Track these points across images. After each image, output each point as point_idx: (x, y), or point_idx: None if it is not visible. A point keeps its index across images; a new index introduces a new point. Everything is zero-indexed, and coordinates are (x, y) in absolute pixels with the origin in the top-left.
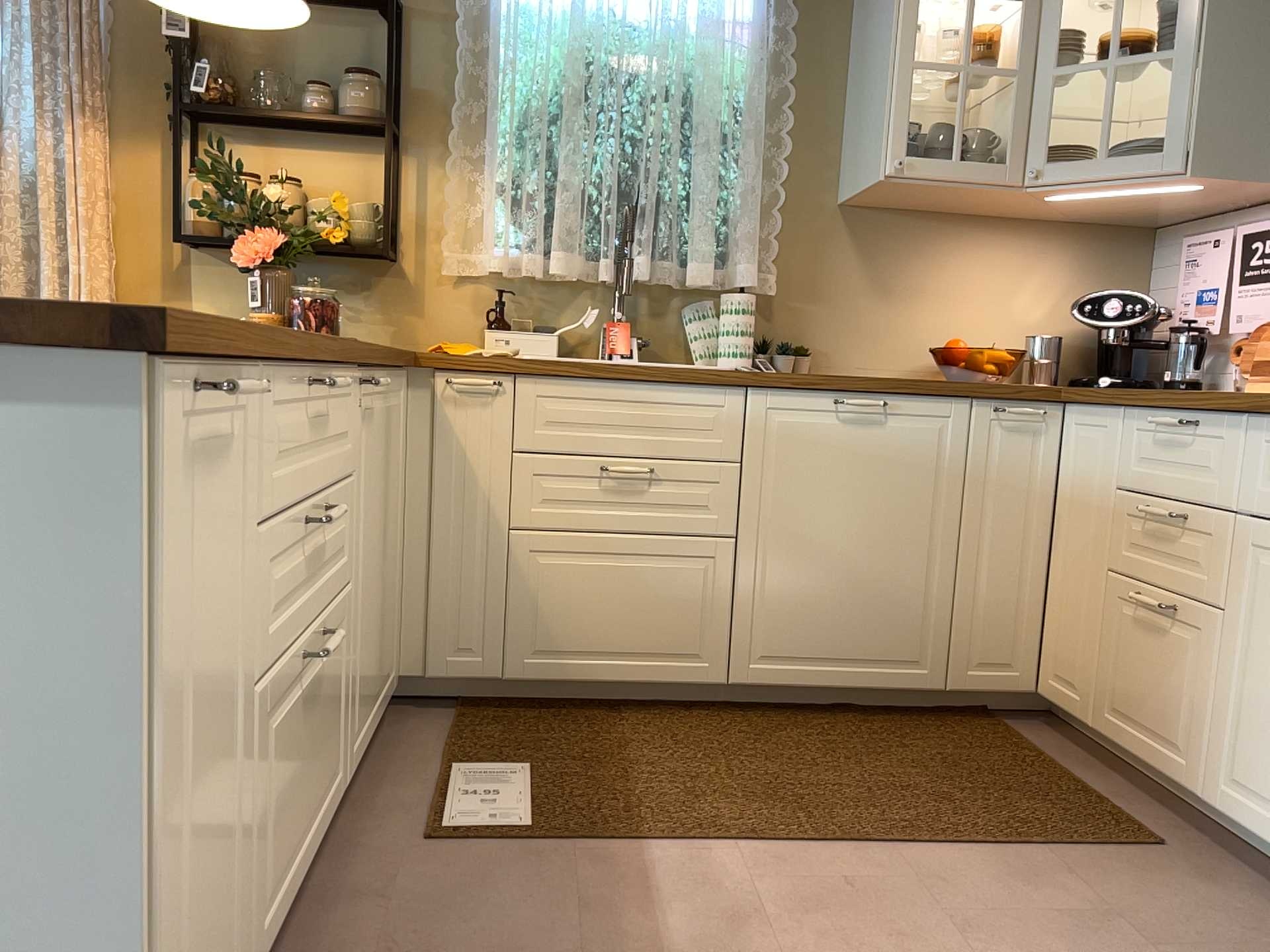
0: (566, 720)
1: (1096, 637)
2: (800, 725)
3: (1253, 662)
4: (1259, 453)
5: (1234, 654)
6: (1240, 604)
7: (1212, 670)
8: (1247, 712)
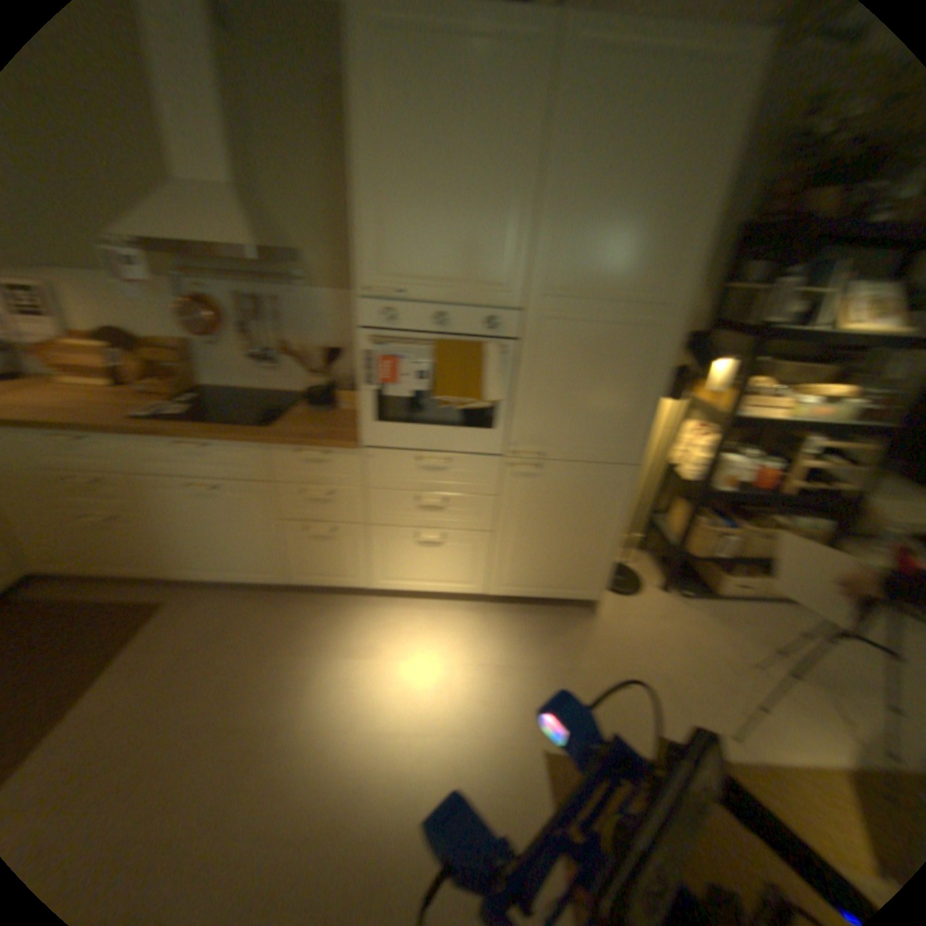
0: None
1: (71, 537)
2: None
3: (174, 526)
4: (139, 448)
5: (163, 525)
6: (158, 507)
7: (154, 533)
8: (179, 543)
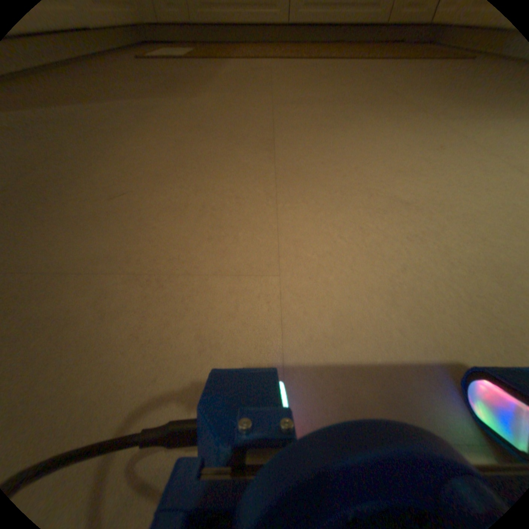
0: (218, 43)
1: None
2: (317, 43)
3: None
4: None
5: None
6: None
7: None
8: None
